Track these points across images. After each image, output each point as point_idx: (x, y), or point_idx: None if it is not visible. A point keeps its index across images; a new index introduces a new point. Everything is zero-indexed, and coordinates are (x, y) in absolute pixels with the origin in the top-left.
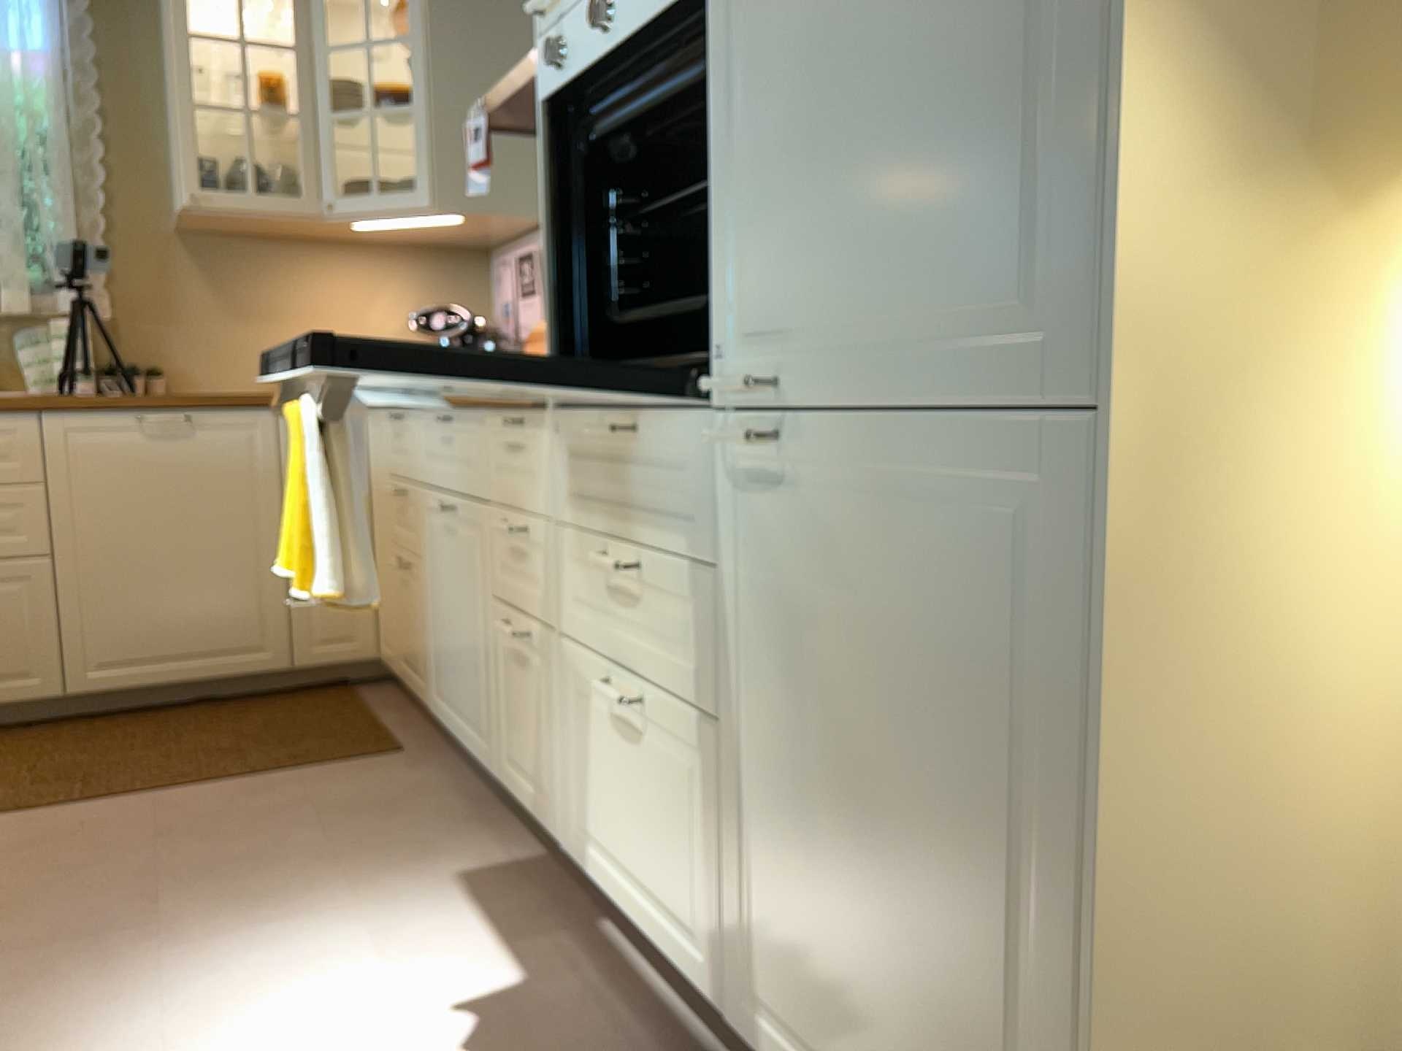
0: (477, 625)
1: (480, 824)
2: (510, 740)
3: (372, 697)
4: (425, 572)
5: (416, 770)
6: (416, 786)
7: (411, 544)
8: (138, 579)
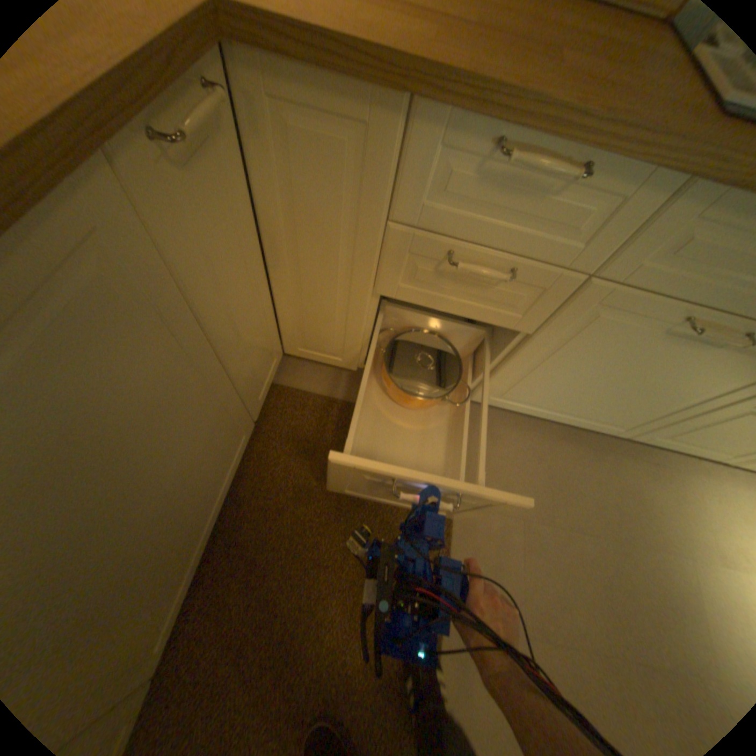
0: (693, 396)
1: (597, 450)
2: (690, 435)
3: (305, 380)
4: (541, 343)
5: (496, 436)
6: (525, 450)
7: (491, 315)
8: (130, 582)
